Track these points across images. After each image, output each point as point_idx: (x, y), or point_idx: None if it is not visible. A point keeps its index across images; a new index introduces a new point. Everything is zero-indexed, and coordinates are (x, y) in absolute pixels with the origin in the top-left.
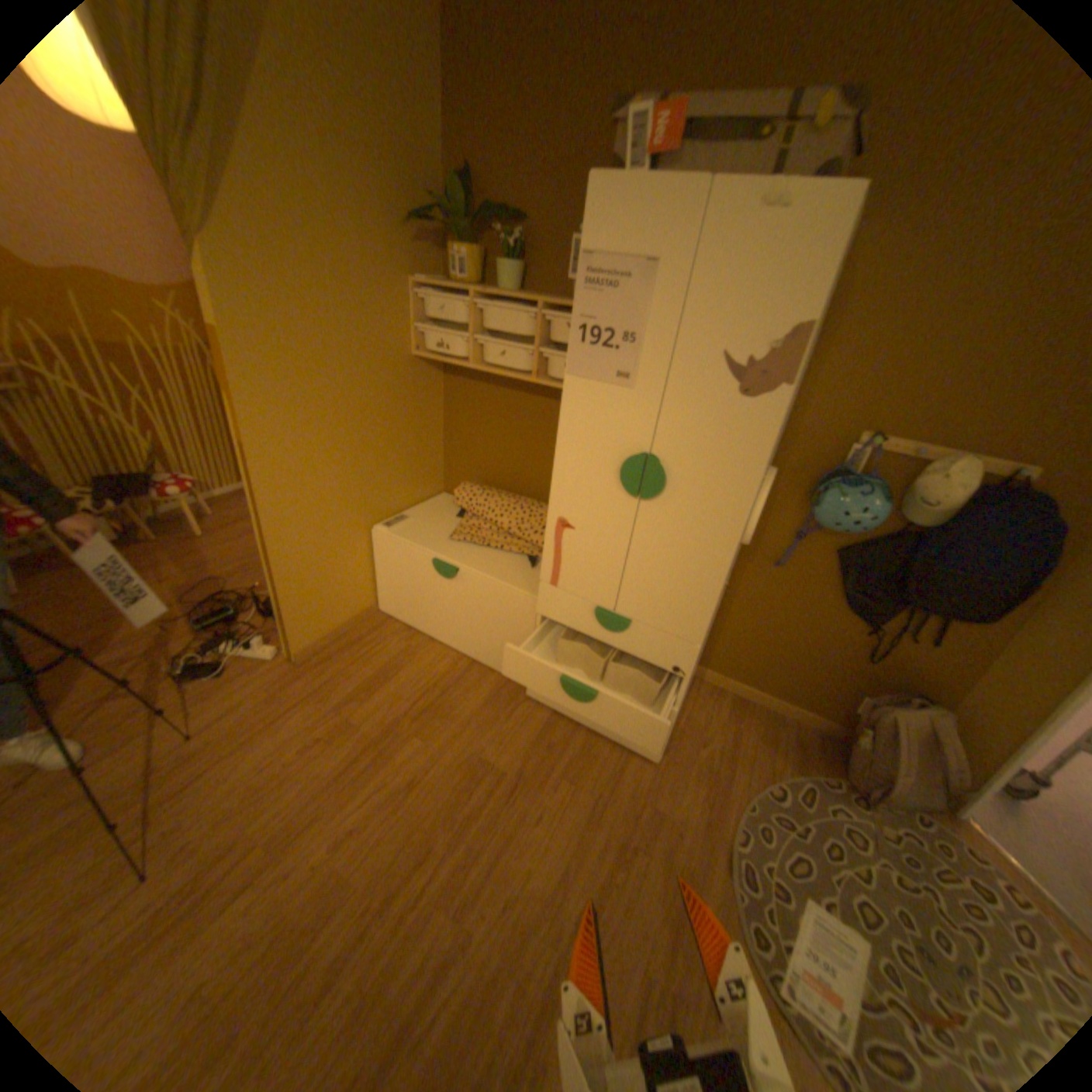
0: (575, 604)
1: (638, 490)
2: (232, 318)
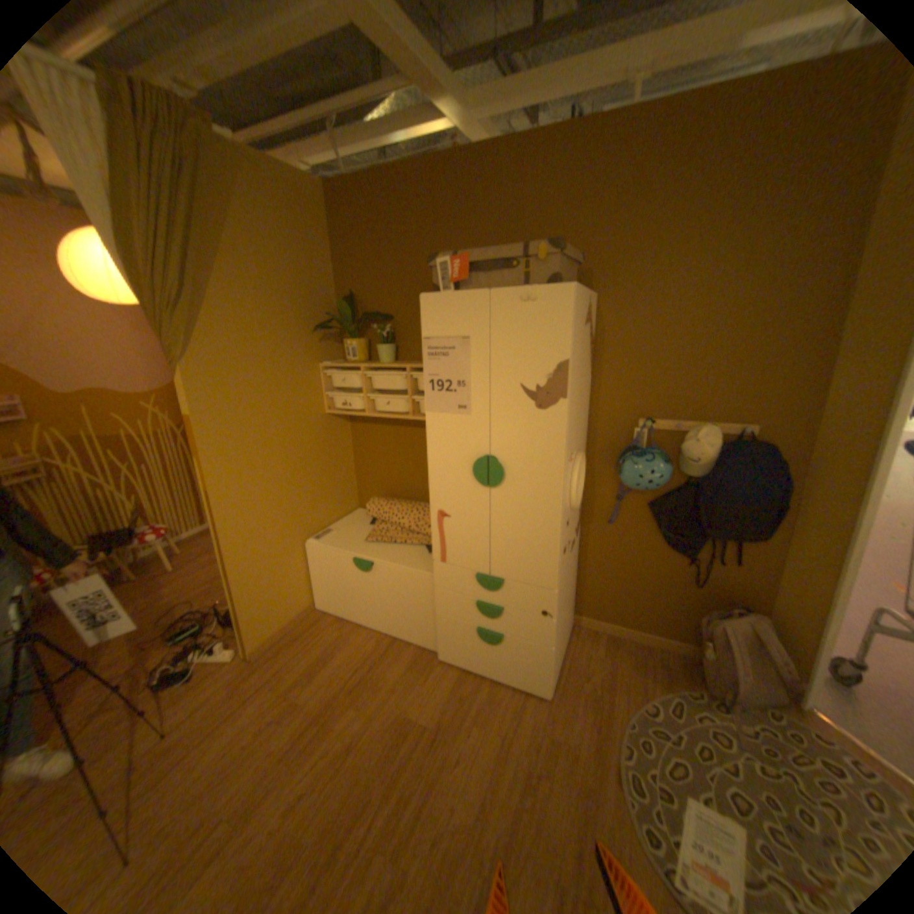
0: (461, 574)
1: (487, 481)
2: (200, 408)
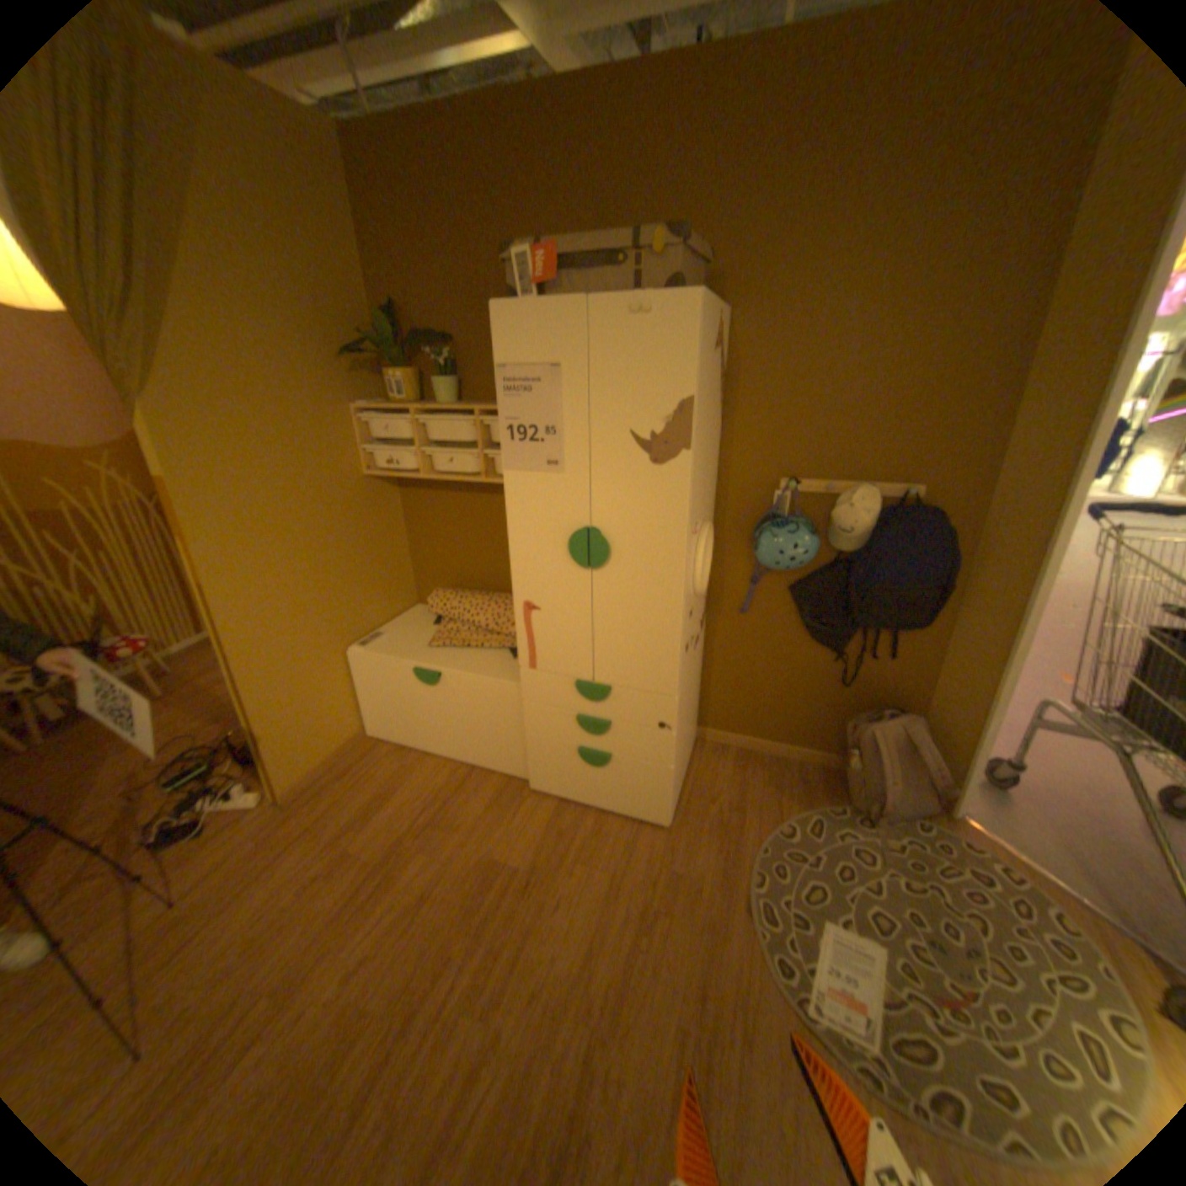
0: (556, 683)
1: (587, 562)
2: (177, 467)
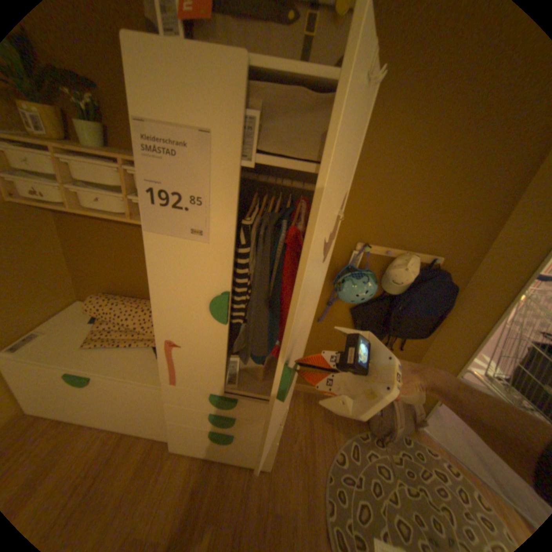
0: (193, 394)
1: (227, 319)
2: None
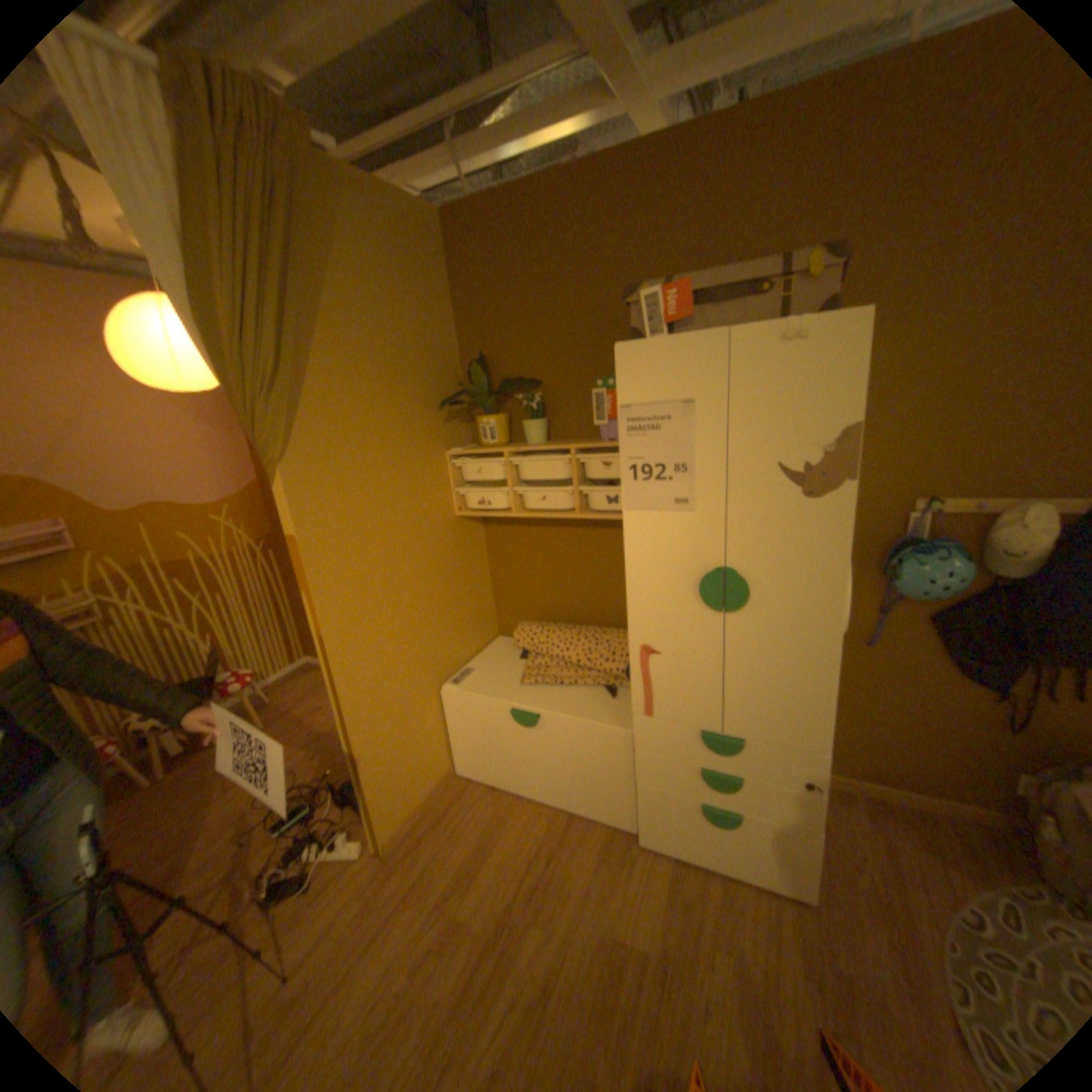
0: (677, 732)
1: (722, 603)
2: (307, 524)
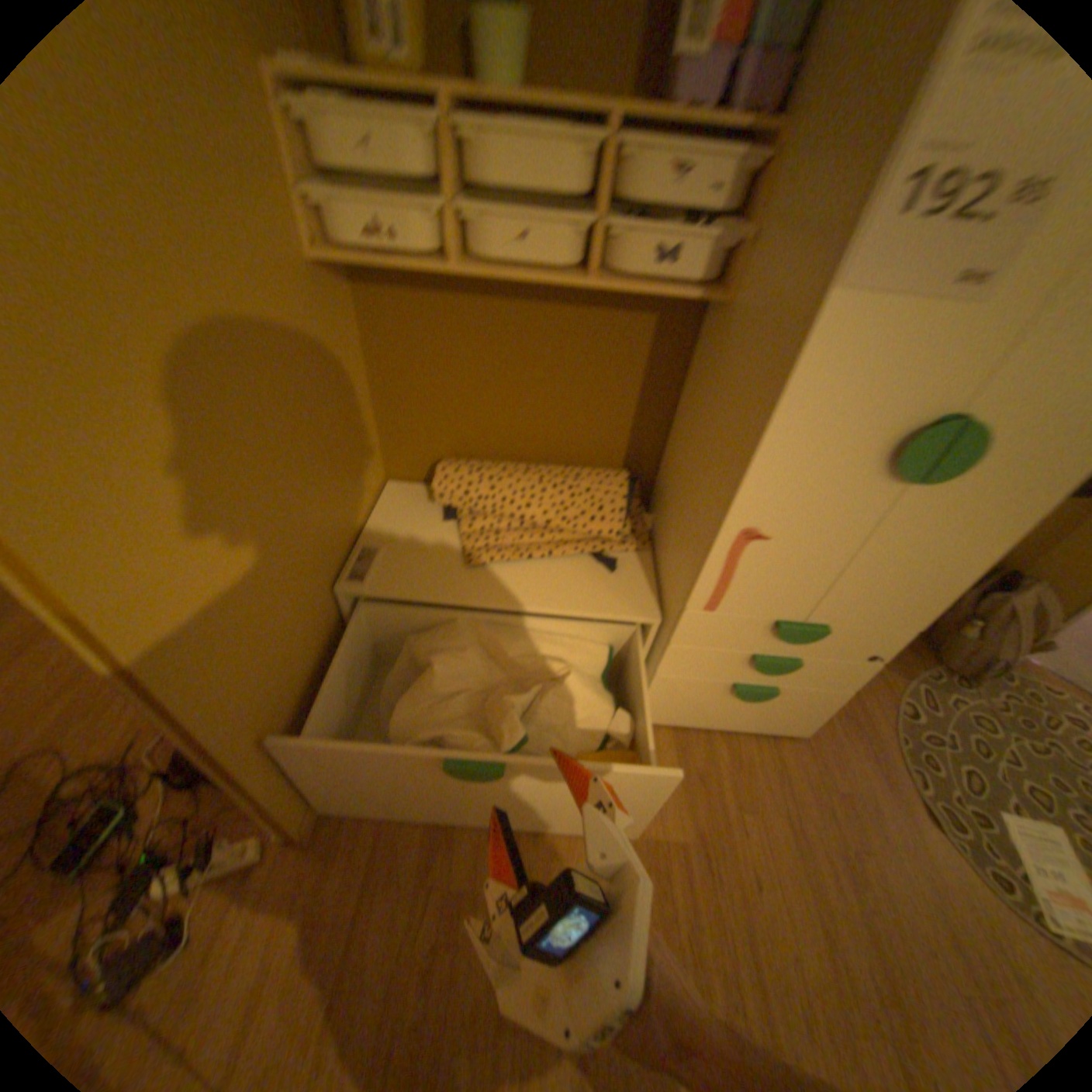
0: (741, 623)
1: (928, 471)
2: None
